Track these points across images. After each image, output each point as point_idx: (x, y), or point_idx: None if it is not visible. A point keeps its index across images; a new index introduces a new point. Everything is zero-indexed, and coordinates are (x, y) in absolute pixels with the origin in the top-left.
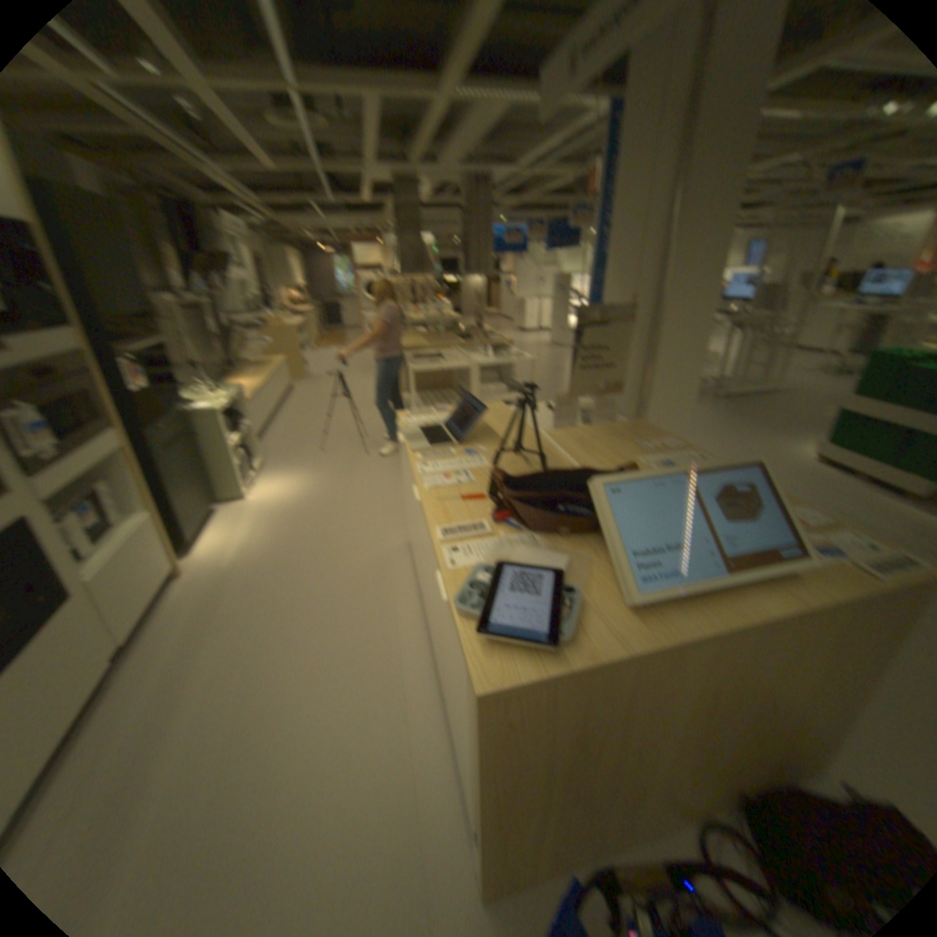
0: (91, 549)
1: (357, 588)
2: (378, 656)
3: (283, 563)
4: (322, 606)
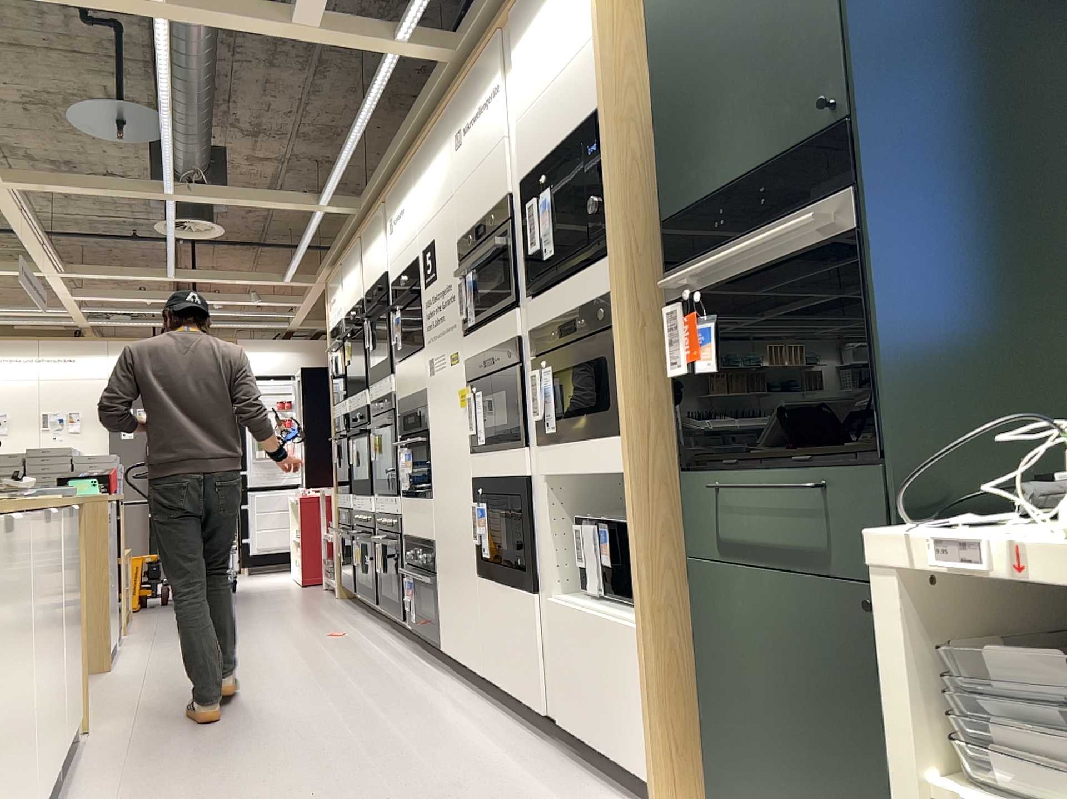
0: (596, 603)
1: None
2: None
3: None
4: None
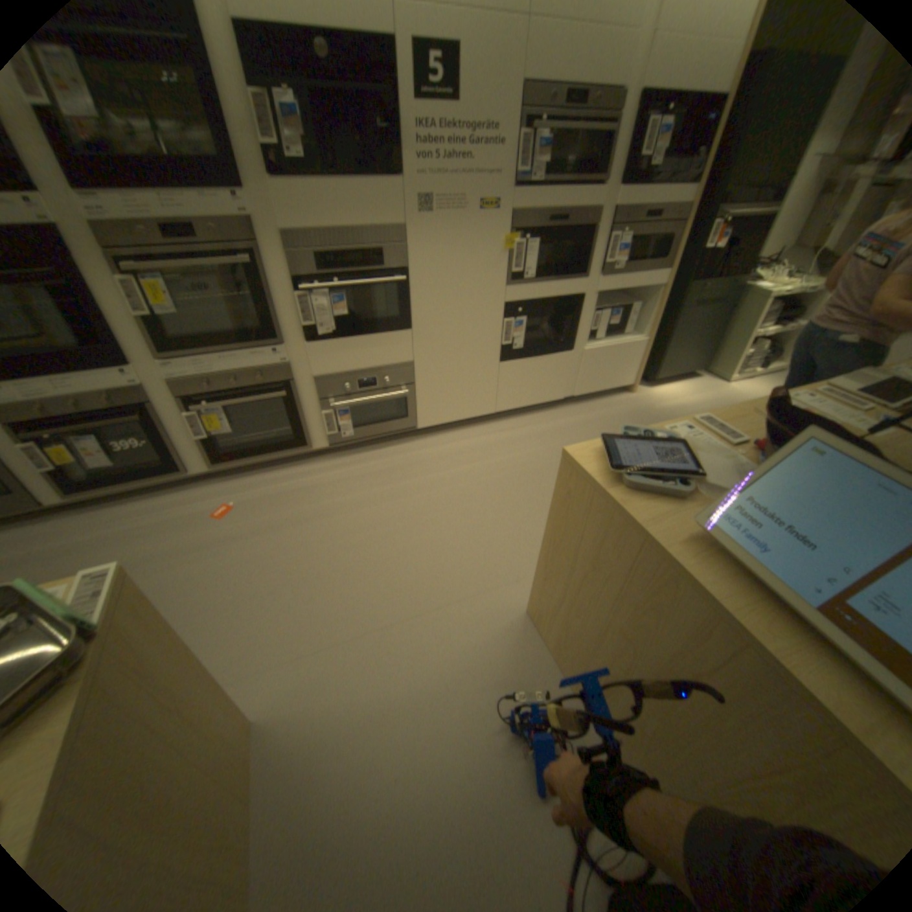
0: (604, 340)
1: None
2: None
3: None
4: None
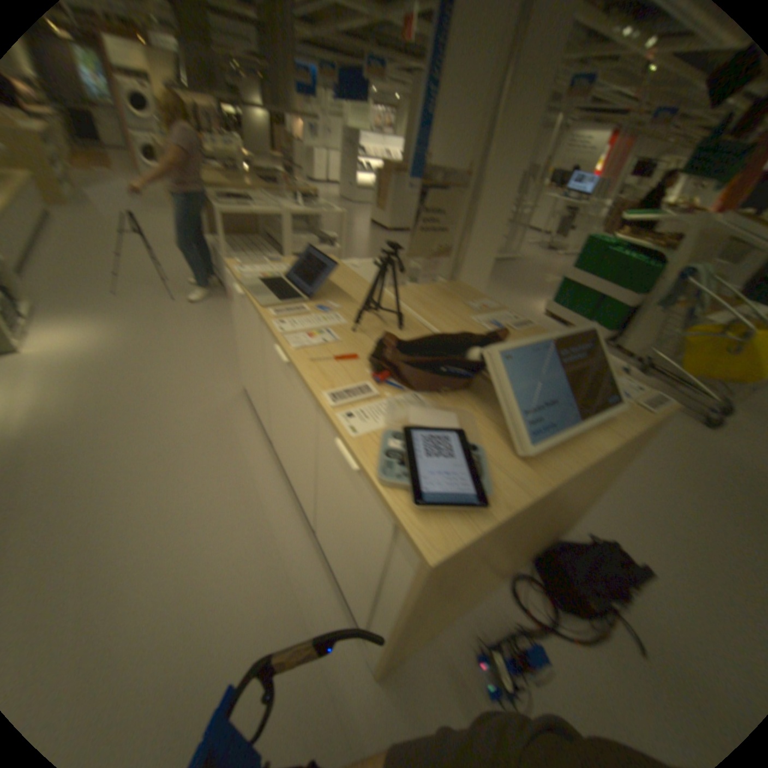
0: None
1: (203, 445)
2: (242, 507)
3: (106, 427)
4: (168, 468)
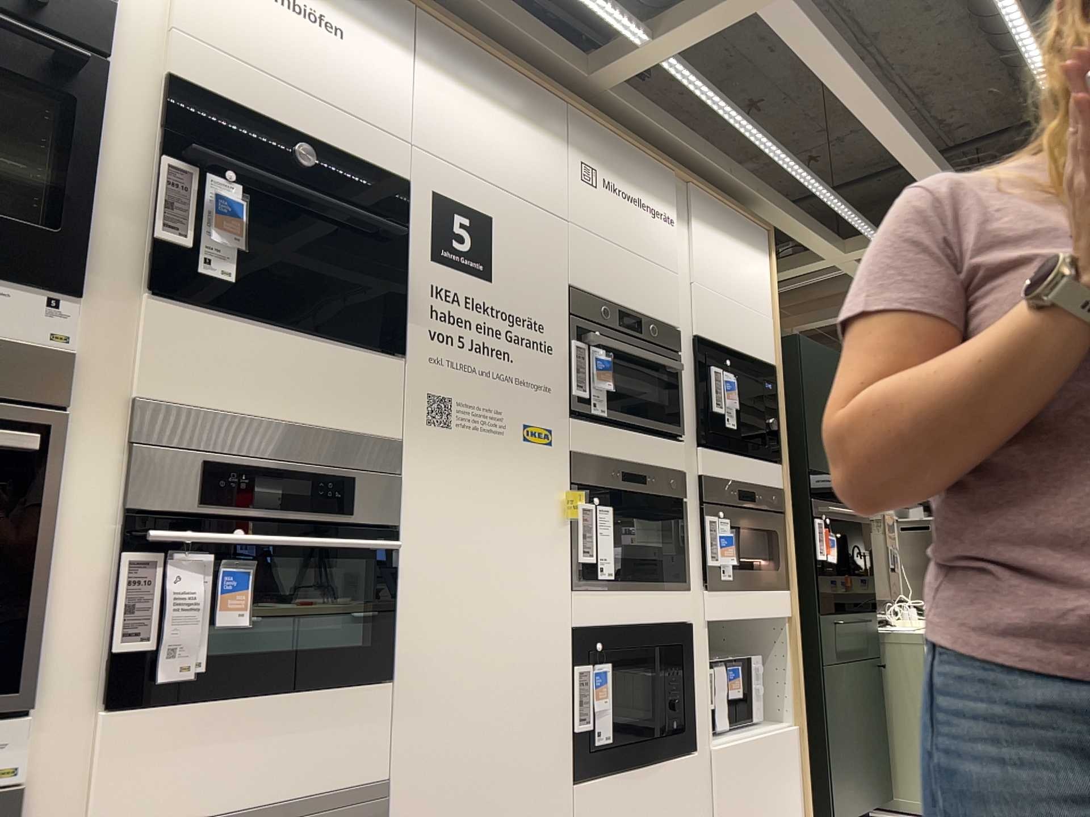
0: (733, 732)
1: None
2: None
3: None
4: None
